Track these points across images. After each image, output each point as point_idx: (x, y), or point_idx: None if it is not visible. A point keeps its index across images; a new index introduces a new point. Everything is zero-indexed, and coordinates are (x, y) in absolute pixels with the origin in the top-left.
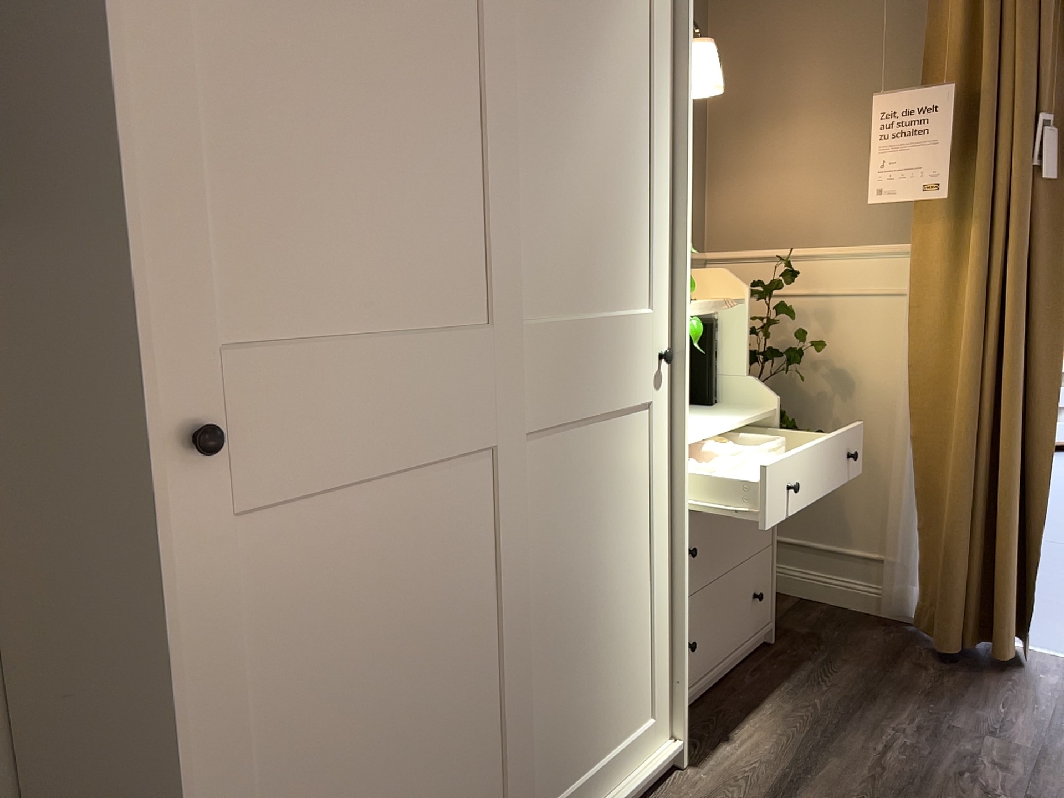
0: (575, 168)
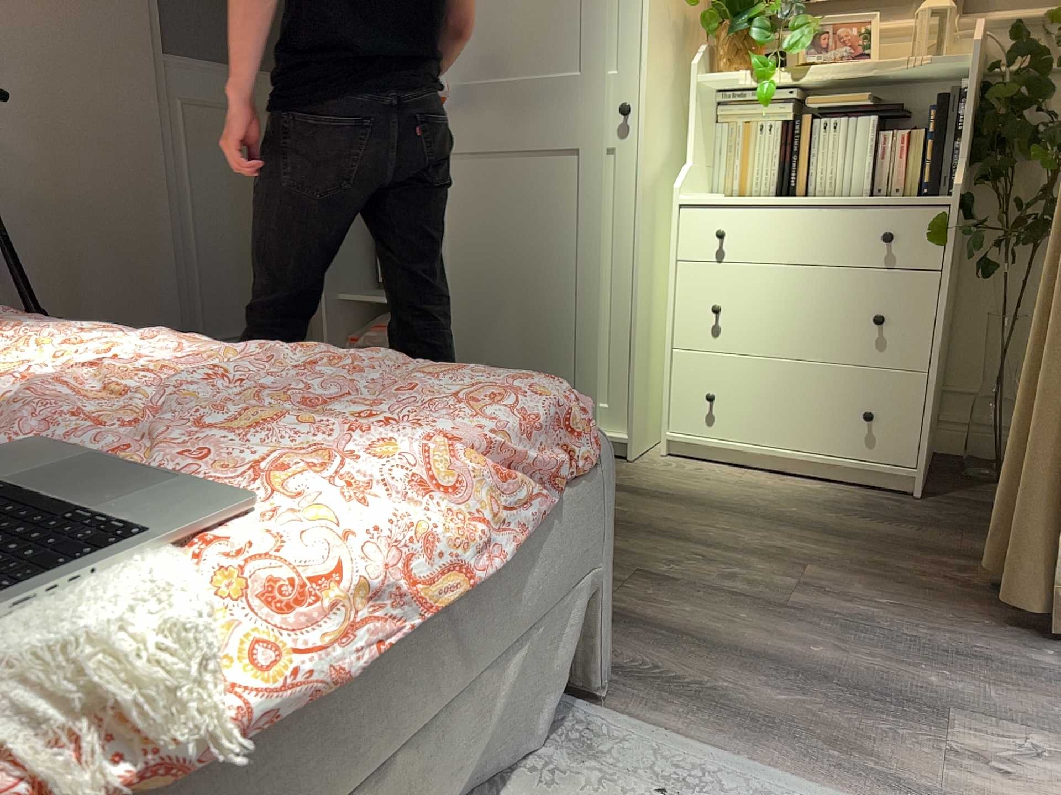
0: None
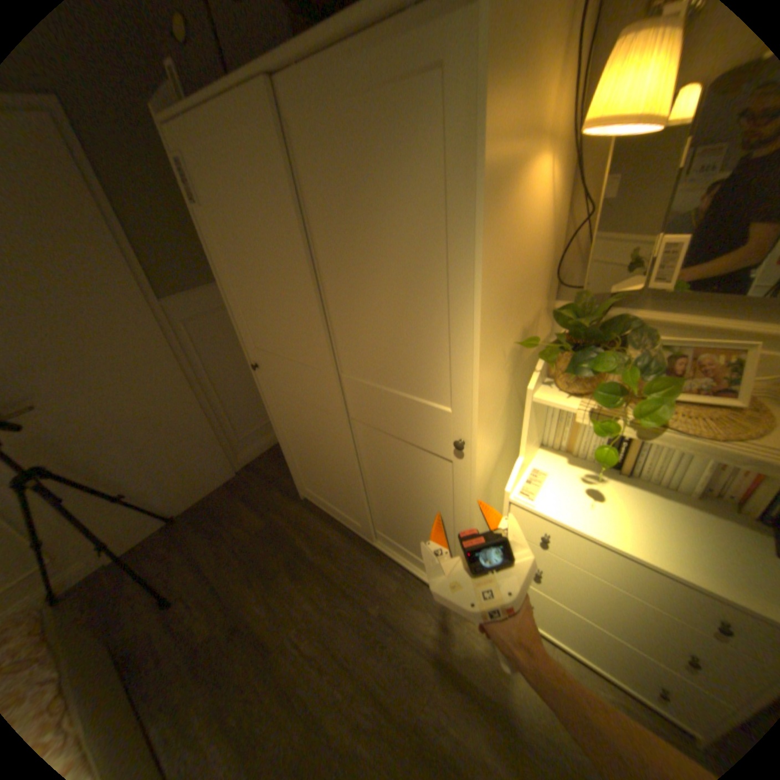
0: (366, 295)
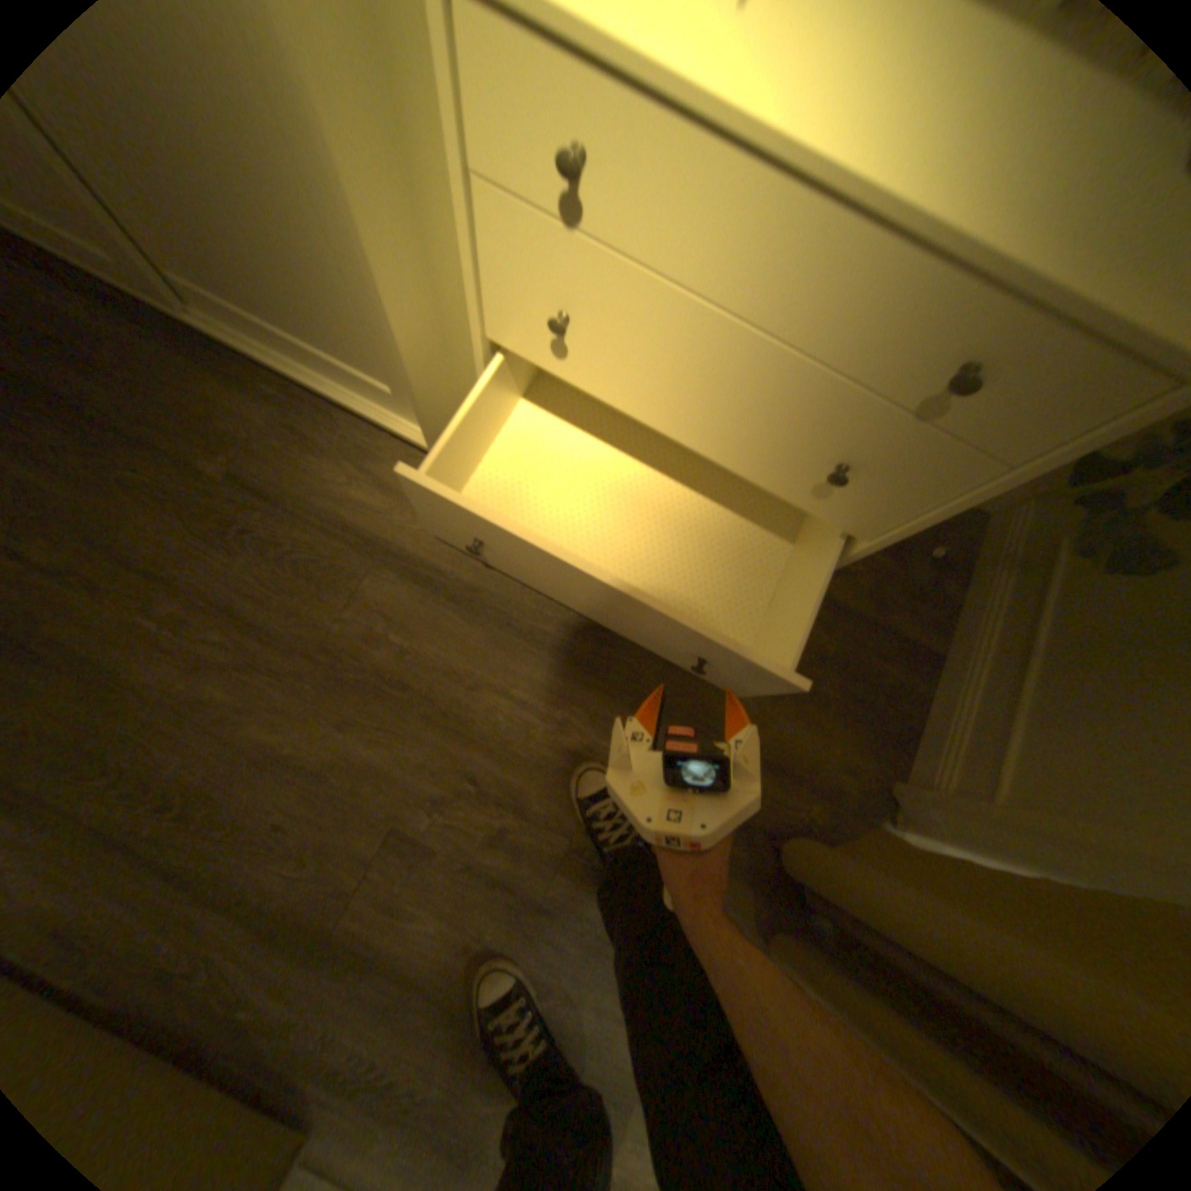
0: None
